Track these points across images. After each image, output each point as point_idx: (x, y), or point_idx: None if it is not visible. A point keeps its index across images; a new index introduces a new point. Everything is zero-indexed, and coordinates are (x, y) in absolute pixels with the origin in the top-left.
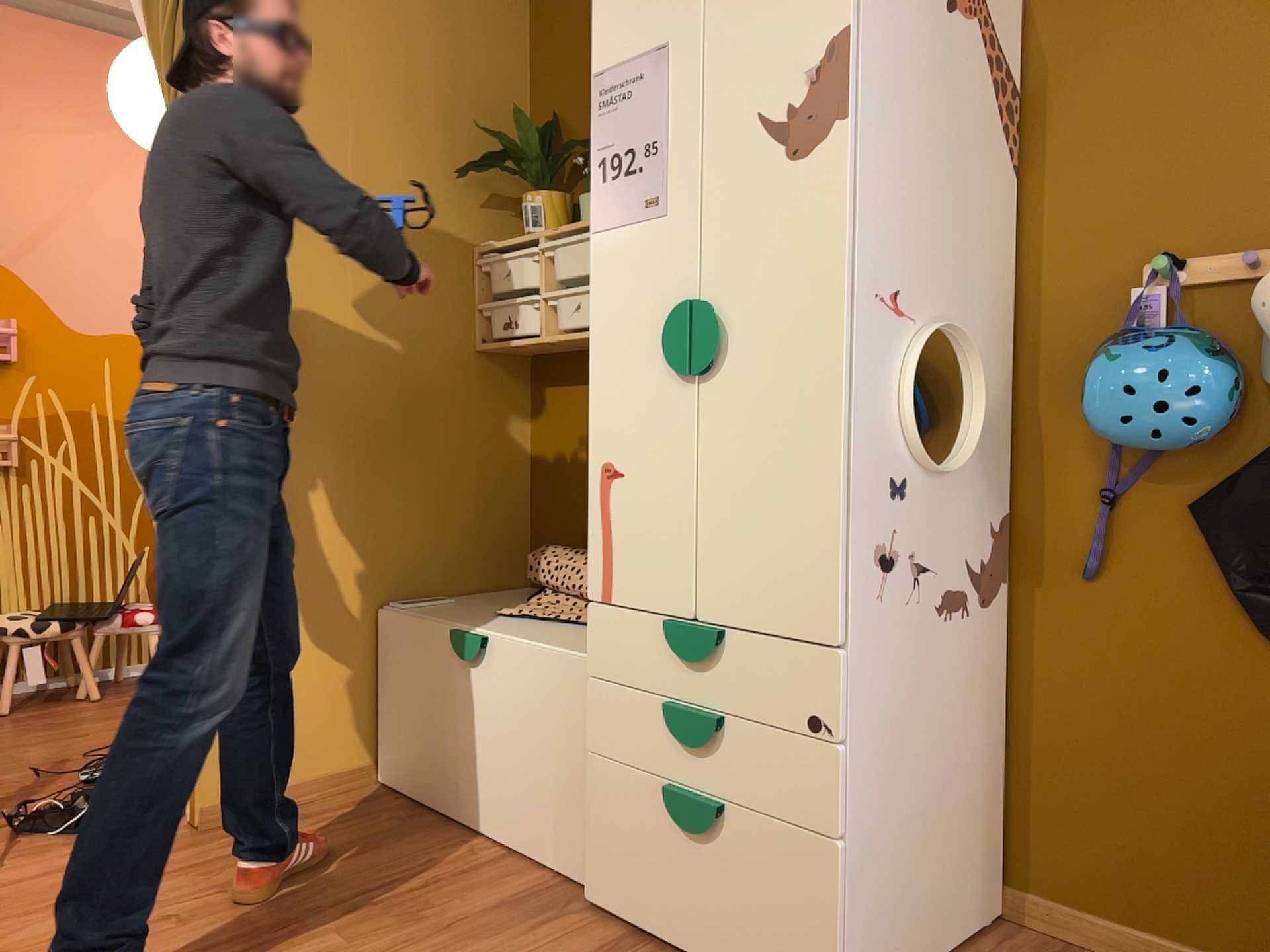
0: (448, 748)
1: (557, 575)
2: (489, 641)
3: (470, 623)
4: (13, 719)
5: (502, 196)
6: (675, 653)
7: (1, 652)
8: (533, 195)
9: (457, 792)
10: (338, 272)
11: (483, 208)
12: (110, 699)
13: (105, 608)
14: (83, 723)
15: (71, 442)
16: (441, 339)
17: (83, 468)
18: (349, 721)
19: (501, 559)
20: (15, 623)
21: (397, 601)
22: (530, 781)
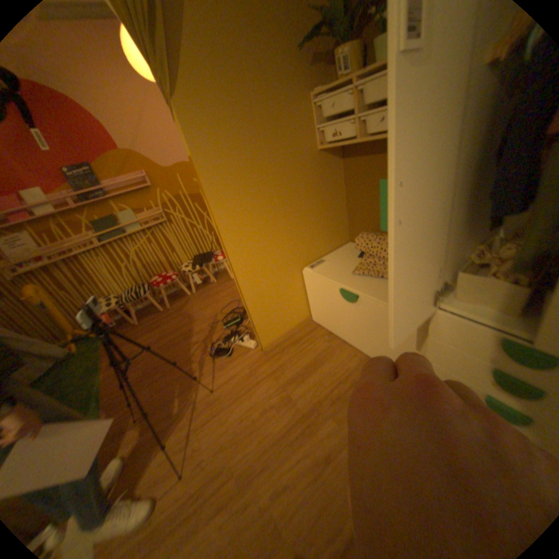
0: (342, 321)
1: (373, 249)
2: (360, 296)
3: (346, 282)
4: (197, 294)
5: (318, 51)
6: (509, 356)
7: (186, 273)
8: (341, 45)
9: (348, 335)
10: (254, 131)
11: (310, 63)
12: (219, 280)
13: (207, 252)
14: (215, 294)
15: (177, 205)
16: (304, 148)
17: (184, 212)
18: (300, 305)
19: (339, 233)
20: (186, 268)
21: (307, 263)
22: (385, 346)
